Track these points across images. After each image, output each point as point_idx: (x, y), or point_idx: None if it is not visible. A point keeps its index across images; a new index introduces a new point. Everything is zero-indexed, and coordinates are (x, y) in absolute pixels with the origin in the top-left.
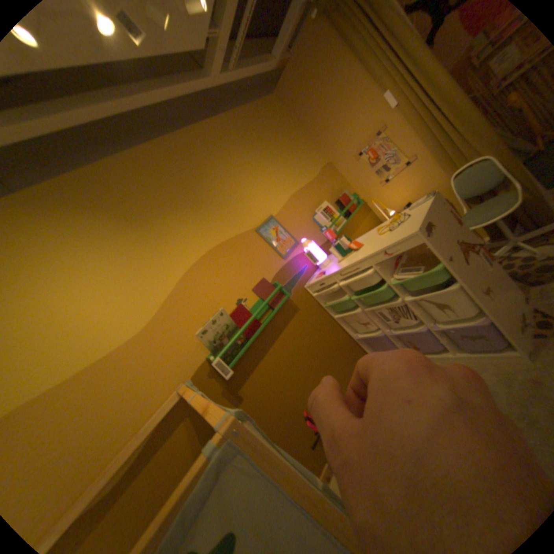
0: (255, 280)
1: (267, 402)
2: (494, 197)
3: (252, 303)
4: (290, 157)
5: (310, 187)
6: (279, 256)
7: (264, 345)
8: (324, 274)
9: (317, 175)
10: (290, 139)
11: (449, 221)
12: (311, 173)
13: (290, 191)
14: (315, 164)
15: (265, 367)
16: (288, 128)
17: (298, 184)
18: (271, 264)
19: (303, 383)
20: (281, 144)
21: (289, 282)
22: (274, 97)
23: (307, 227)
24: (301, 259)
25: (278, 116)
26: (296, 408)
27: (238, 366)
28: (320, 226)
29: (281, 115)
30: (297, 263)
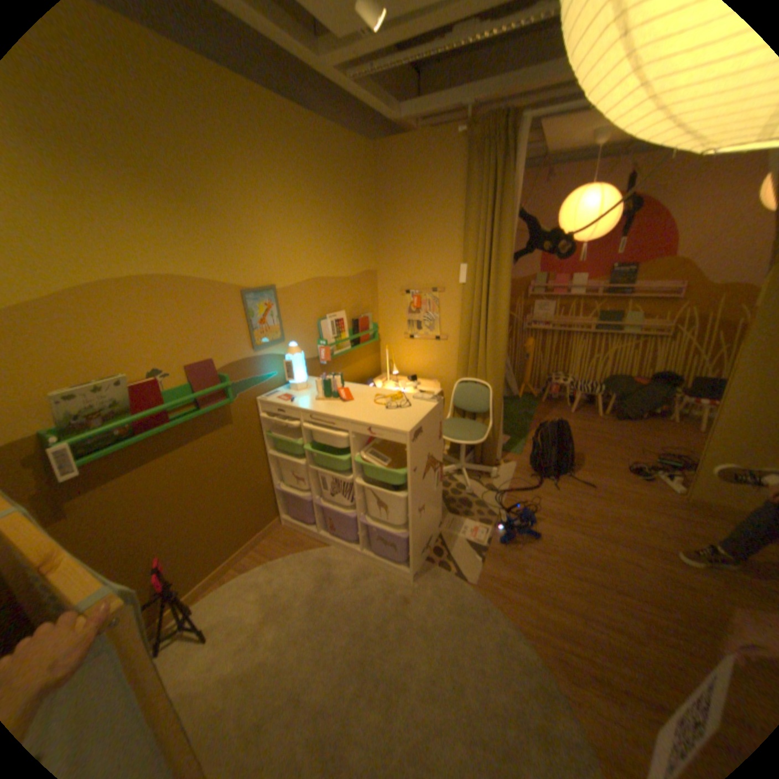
0: (197, 358)
1: (105, 531)
2: (471, 420)
3: (172, 385)
4: (339, 233)
5: (338, 285)
6: (249, 344)
7: (152, 450)
8: (291, 402)
9: (353, 276)
10: (353, 212)
11: (432, 432)
12: (349, 269)
13: (314, 272)
14: (359, 262)
15: (134, 481)
16: (359, 198)
17: (328, 271)
18: (233, 348)
19: (175, 520)
20: (341, 210)
21: (240, 383)
22: (368, 148)
23: (304, 329)
24: (273, 362)
25: (358, 175)
26: (145, 550)
27: (89, 466)
28: (319, 337)
29: (361, 176)
30: (267, 365)
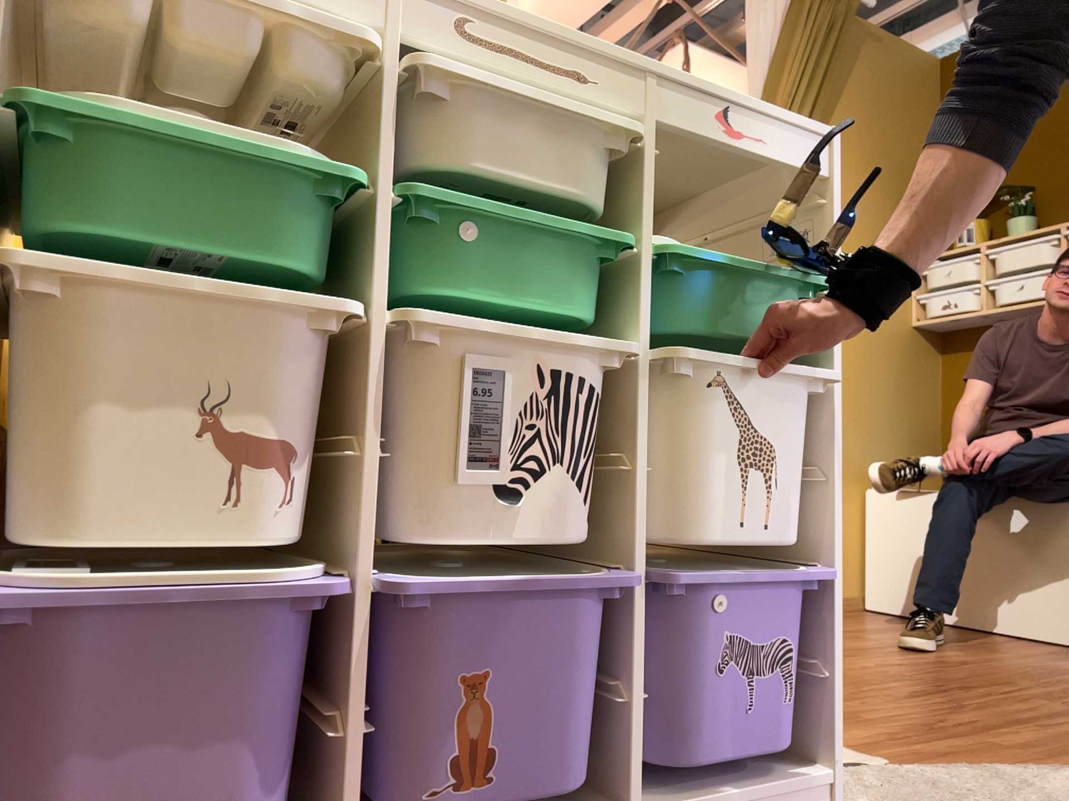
0: None
1: None
2: None
3: None
4: None
5: None
6: None
7: None
8: None
9: None
10: None
11: None
12: None
13: None
14: None
15: None
16: None
17: None
18: None
19: None
20: None
21: None
22: None
23: None
24: None
25: None
26: None
27: None
28: None
29: None
30: None
